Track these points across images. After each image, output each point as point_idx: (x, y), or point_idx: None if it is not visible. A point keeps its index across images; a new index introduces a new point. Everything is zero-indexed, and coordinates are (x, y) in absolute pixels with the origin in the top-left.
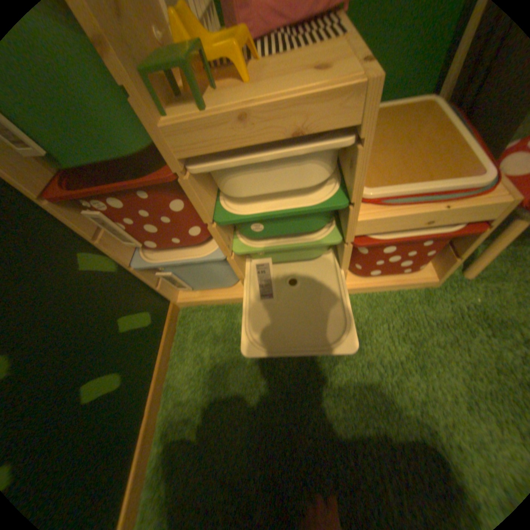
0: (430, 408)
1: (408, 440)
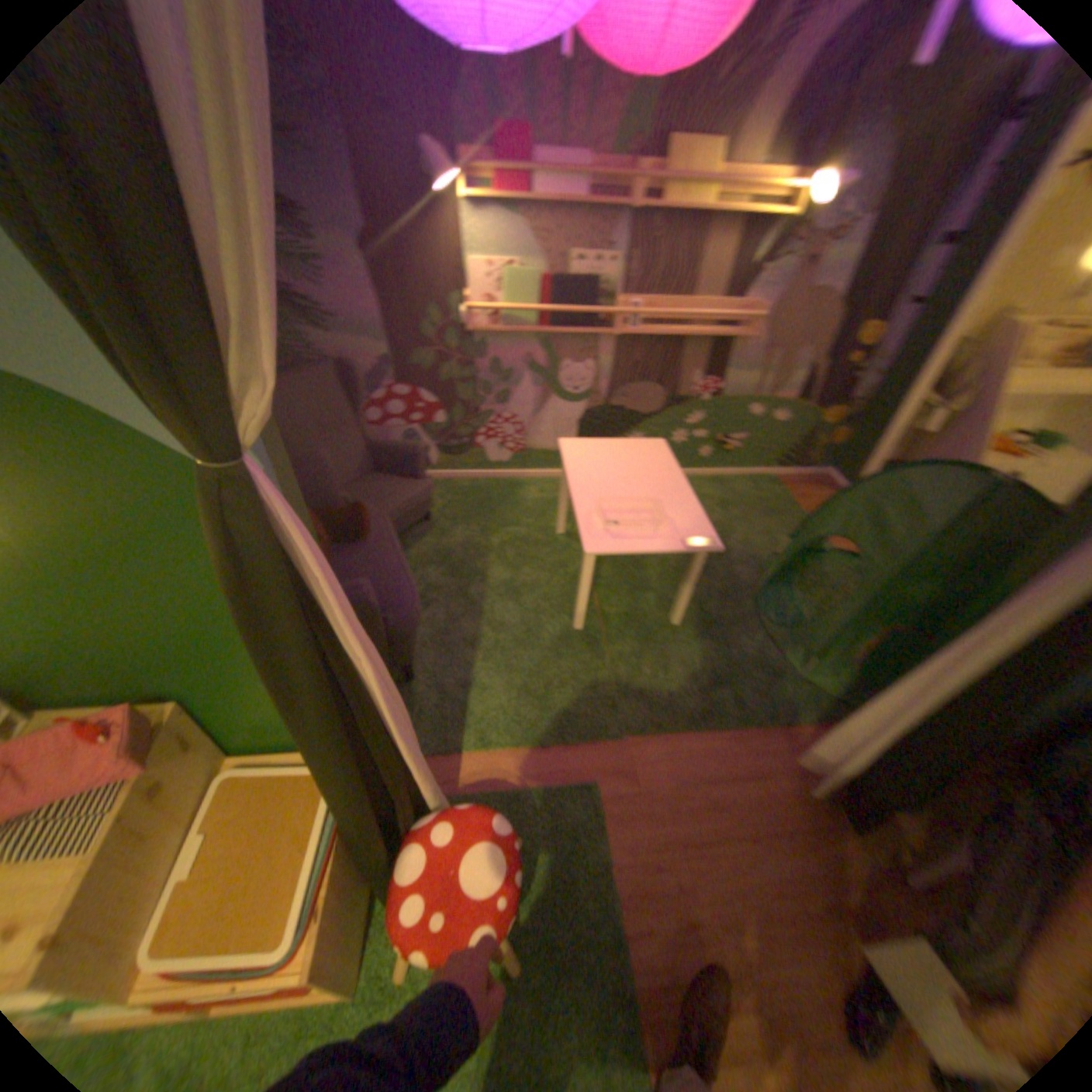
0: None
1: None
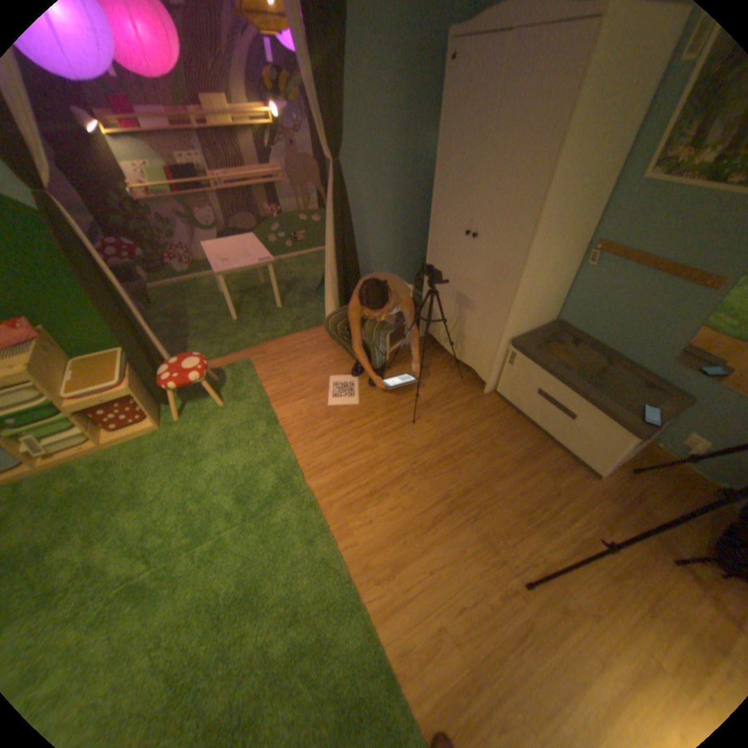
0: (134, 483)
1: (119, 499)
